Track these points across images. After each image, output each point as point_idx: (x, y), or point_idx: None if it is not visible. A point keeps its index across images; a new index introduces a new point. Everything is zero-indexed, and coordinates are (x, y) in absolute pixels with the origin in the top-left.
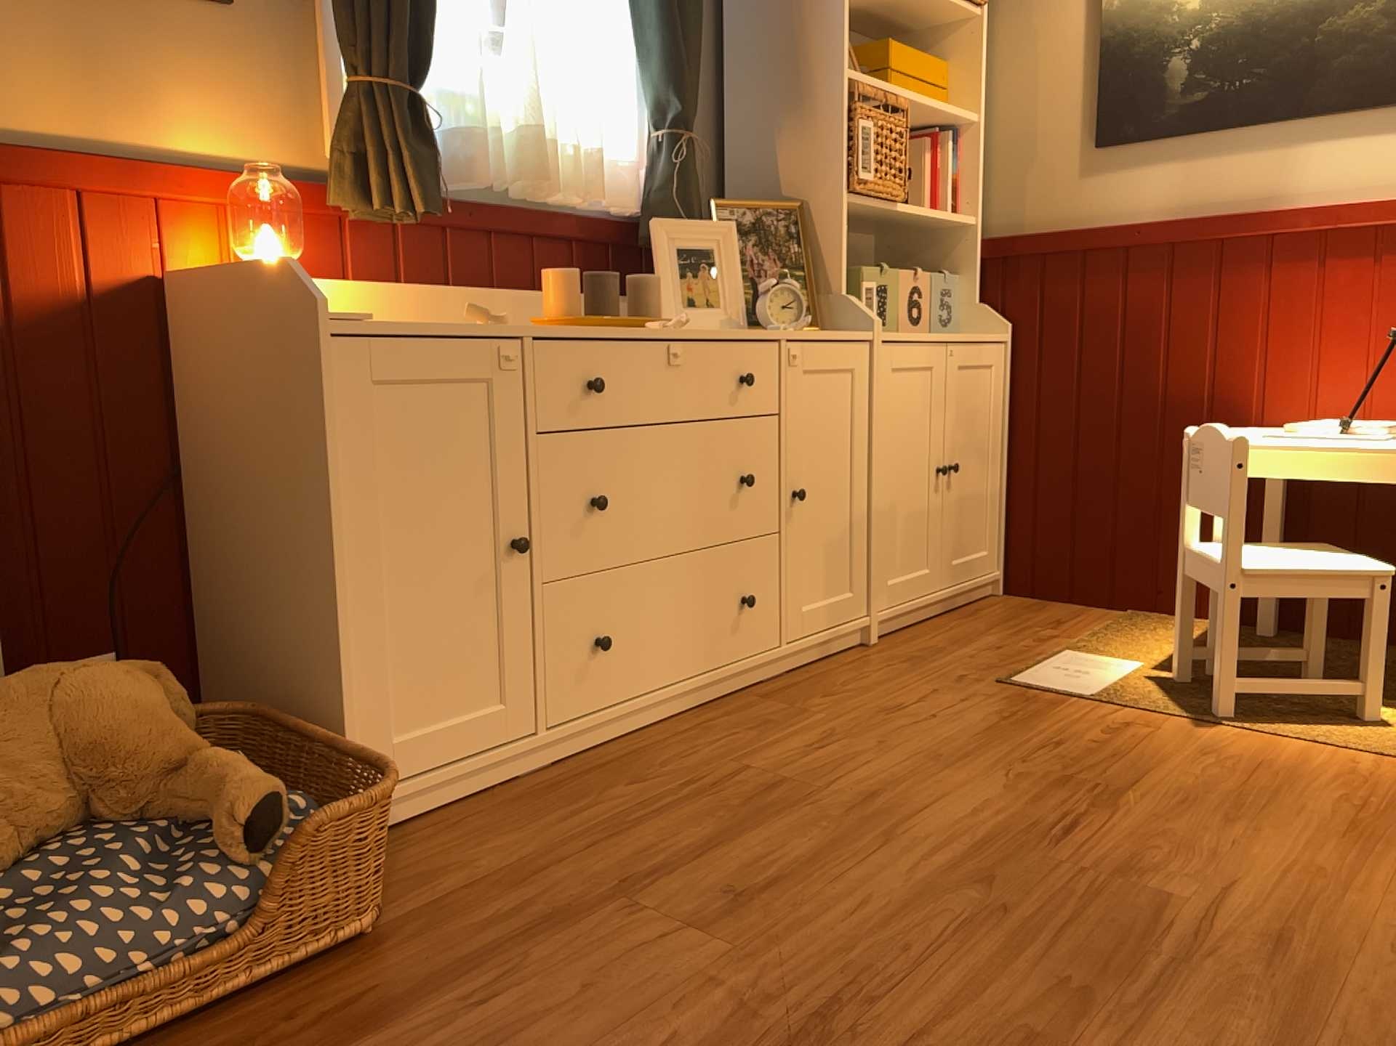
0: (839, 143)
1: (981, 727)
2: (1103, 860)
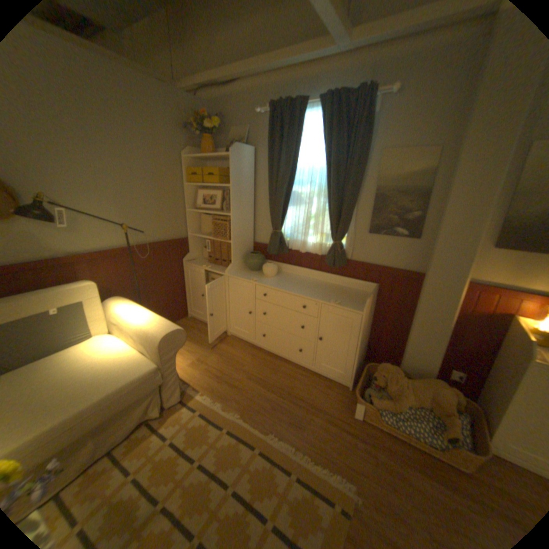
0: None
1: None
2: None
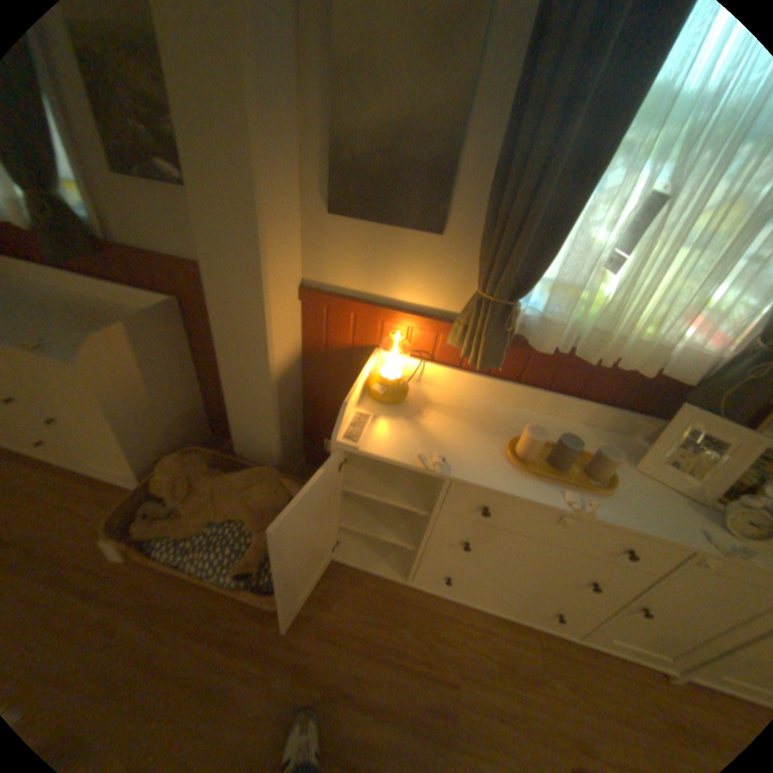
0: None
1: None
2: None
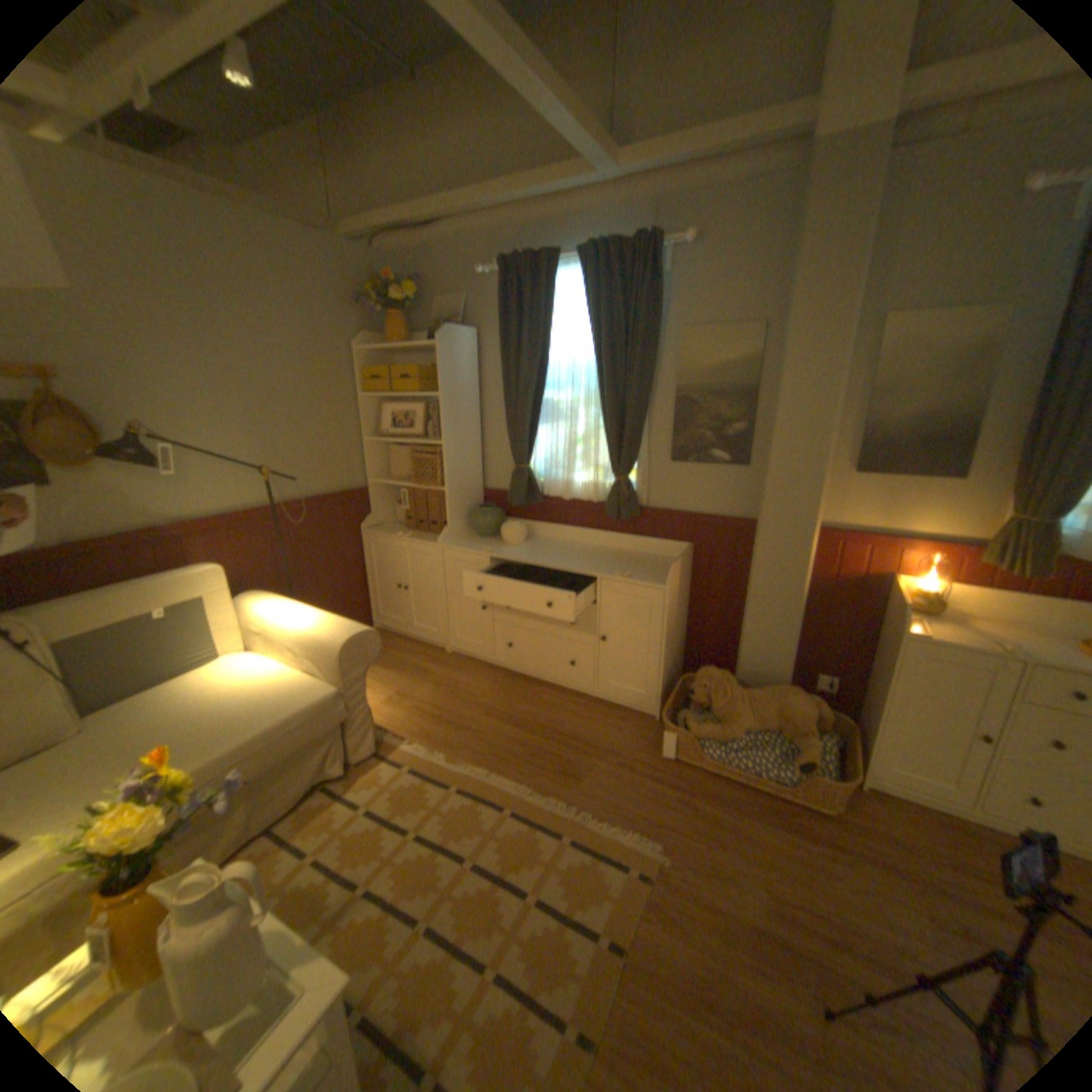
0: None
1: None
2: None
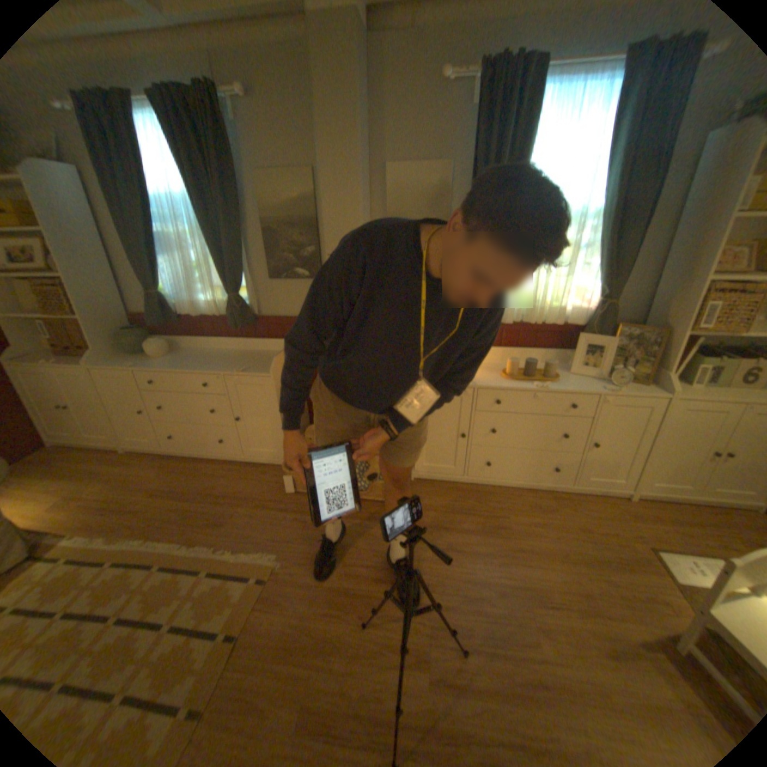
0: (694, 311)
1: (602, 561)
2: (544, 625)
